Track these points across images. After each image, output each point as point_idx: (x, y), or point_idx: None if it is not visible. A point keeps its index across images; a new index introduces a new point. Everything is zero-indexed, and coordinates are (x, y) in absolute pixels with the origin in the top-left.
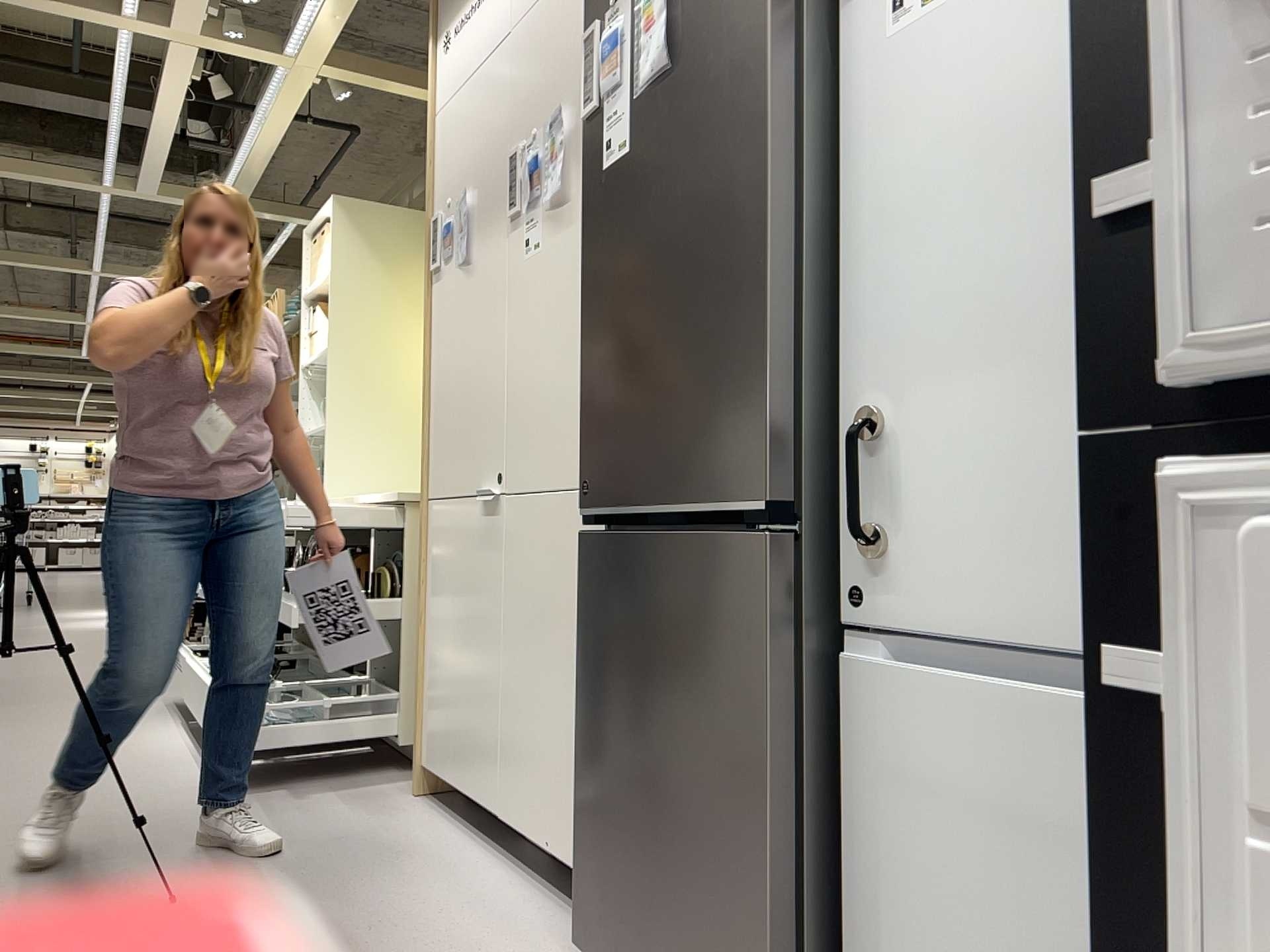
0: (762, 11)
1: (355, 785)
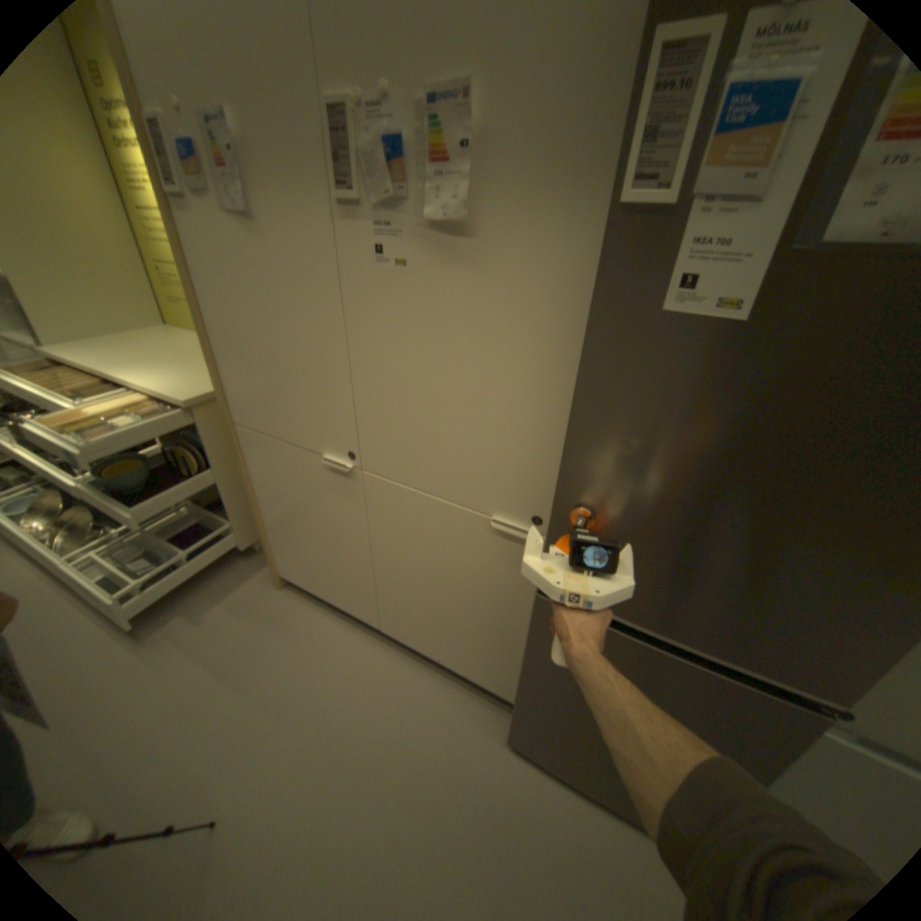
0: None
1: (227, 590)
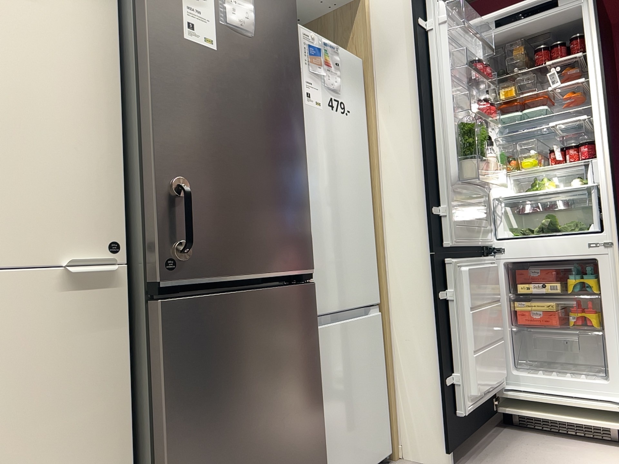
0: (297, 62)
1: None
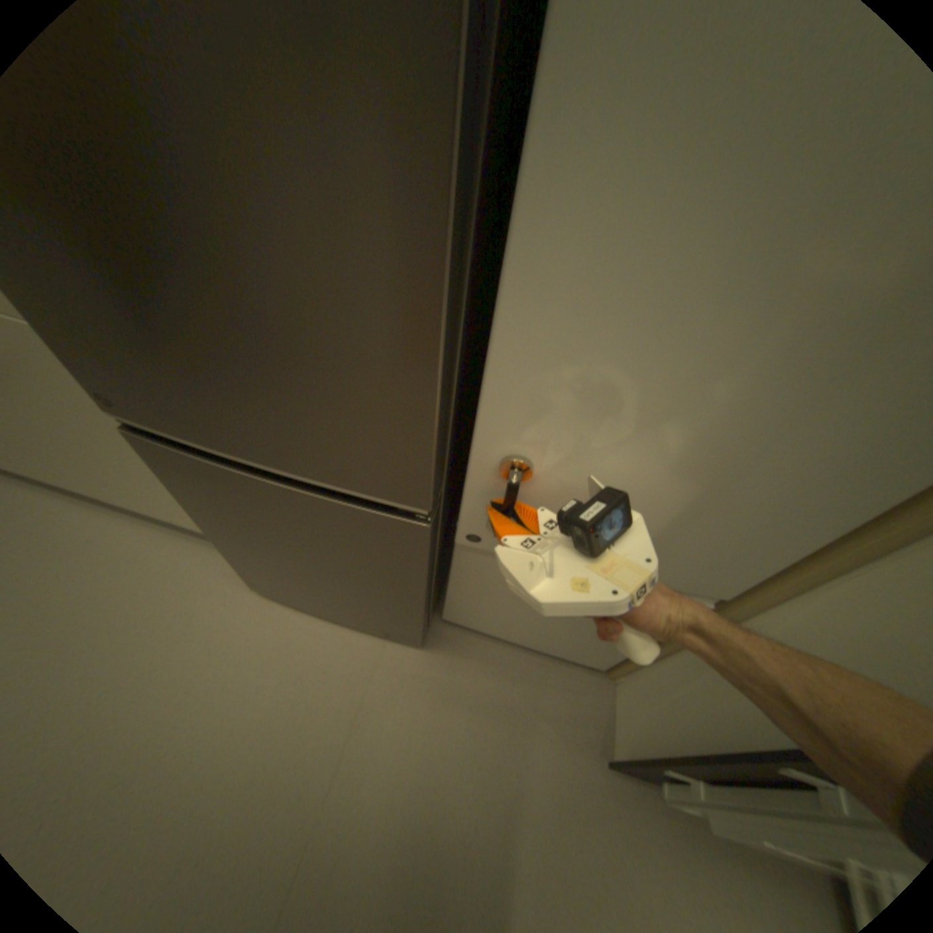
0: None
1: None
